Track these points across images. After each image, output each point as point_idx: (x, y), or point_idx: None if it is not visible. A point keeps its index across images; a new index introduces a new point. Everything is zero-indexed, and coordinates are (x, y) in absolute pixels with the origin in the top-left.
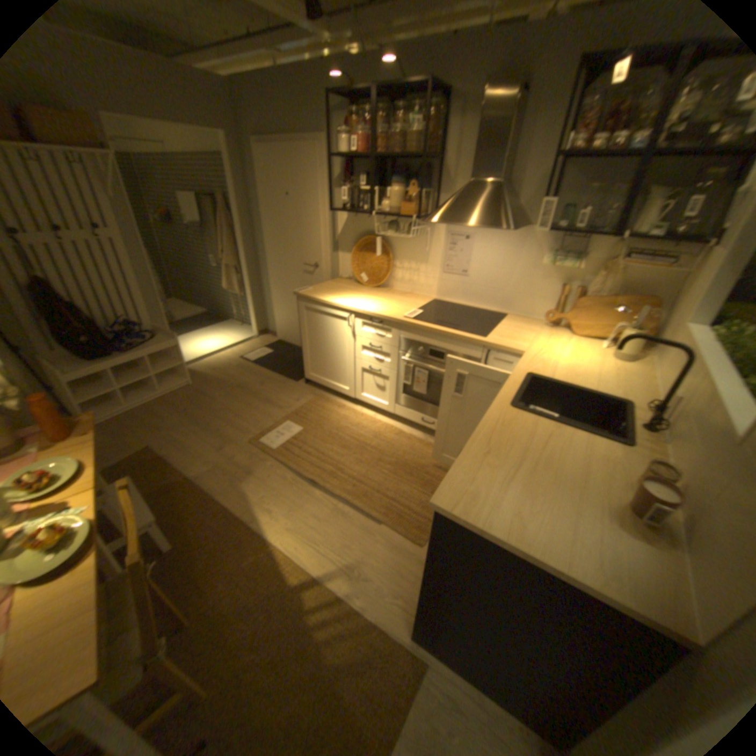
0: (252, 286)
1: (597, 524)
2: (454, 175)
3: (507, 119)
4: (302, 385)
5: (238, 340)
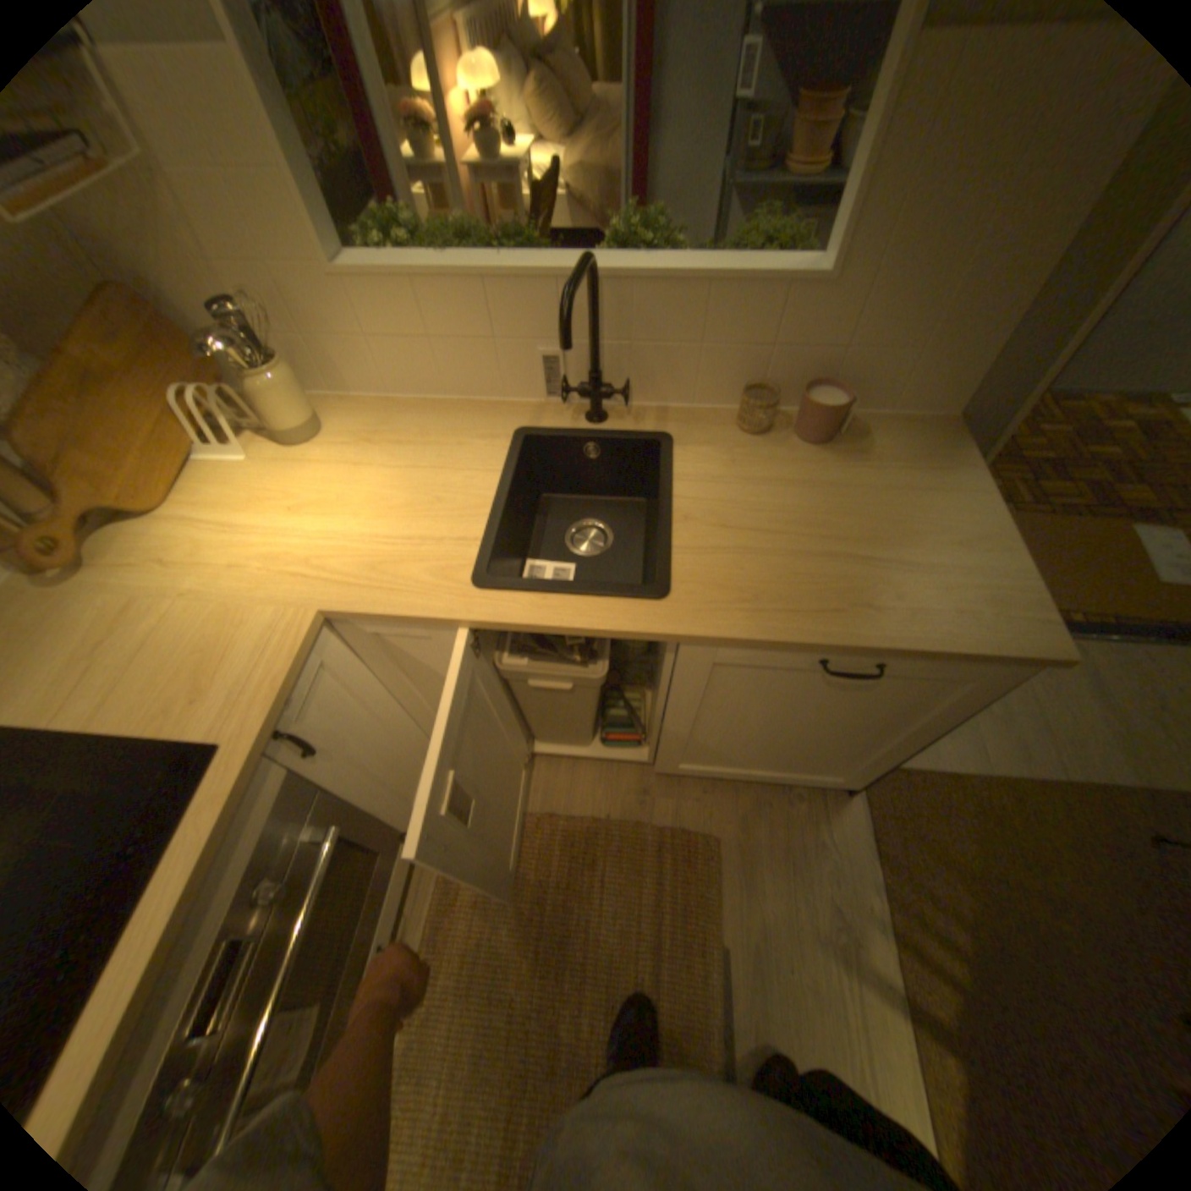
0: None
1: (876, 475)
2: None
3: None
4: None
5: None
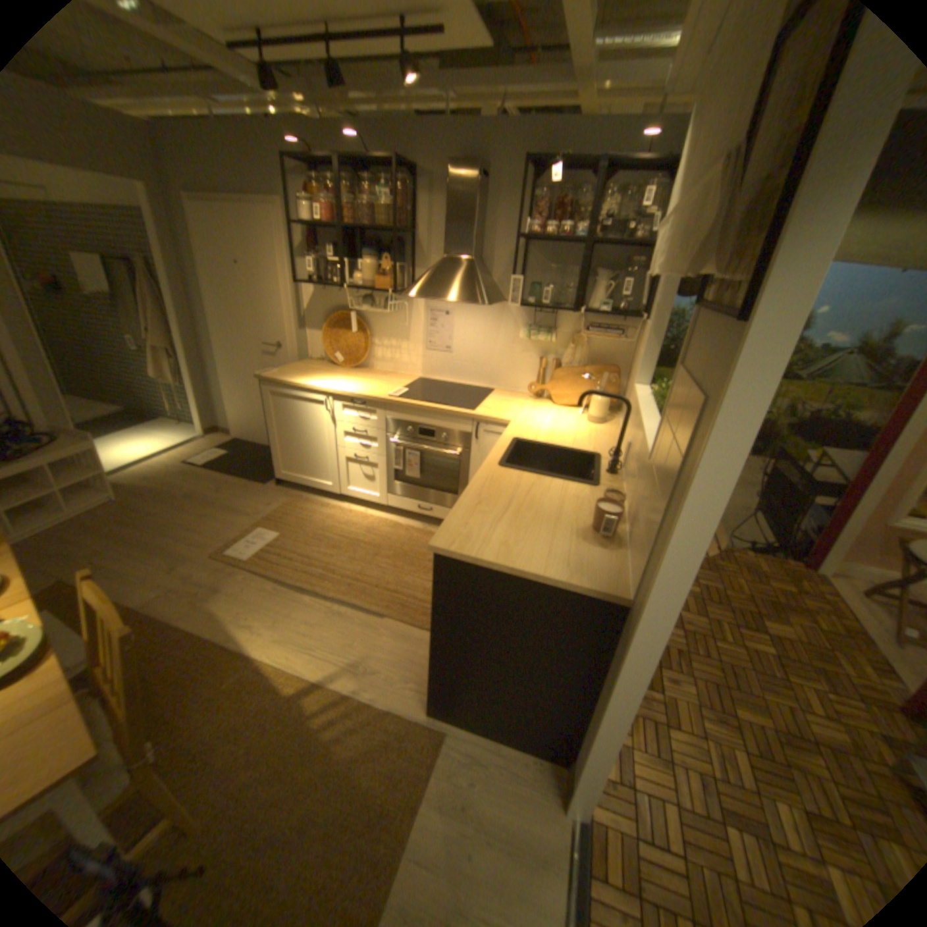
0: (190, 373)
1: (566, 542)
2: (426, 251)
3: (471, 201)
4: (270, 488)
5: (173, 442)
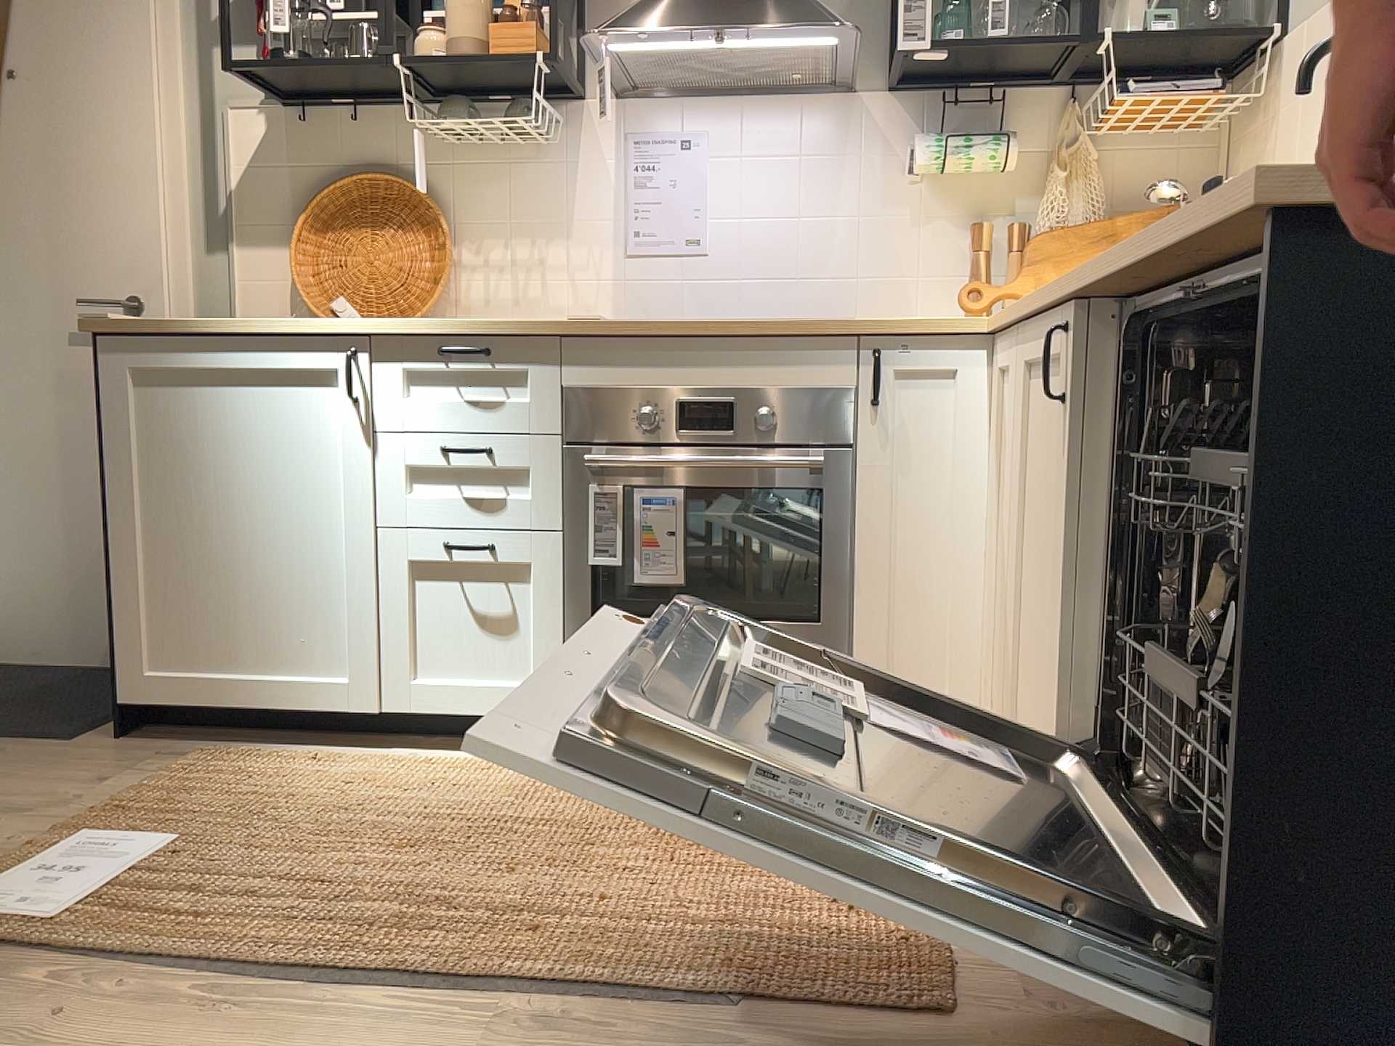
0: None
1: None
2: None
3: None
4: (98, 747)
5: None
